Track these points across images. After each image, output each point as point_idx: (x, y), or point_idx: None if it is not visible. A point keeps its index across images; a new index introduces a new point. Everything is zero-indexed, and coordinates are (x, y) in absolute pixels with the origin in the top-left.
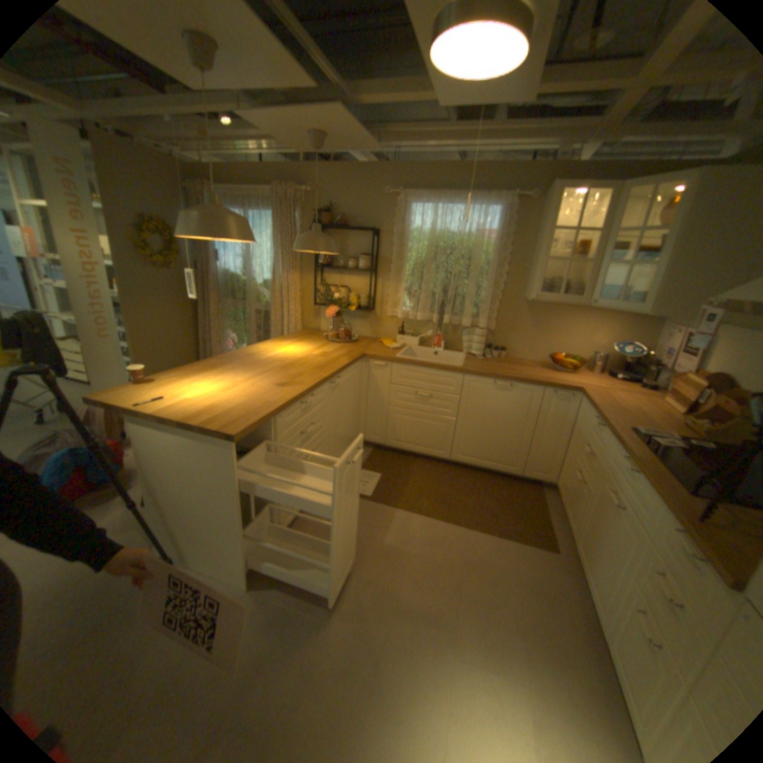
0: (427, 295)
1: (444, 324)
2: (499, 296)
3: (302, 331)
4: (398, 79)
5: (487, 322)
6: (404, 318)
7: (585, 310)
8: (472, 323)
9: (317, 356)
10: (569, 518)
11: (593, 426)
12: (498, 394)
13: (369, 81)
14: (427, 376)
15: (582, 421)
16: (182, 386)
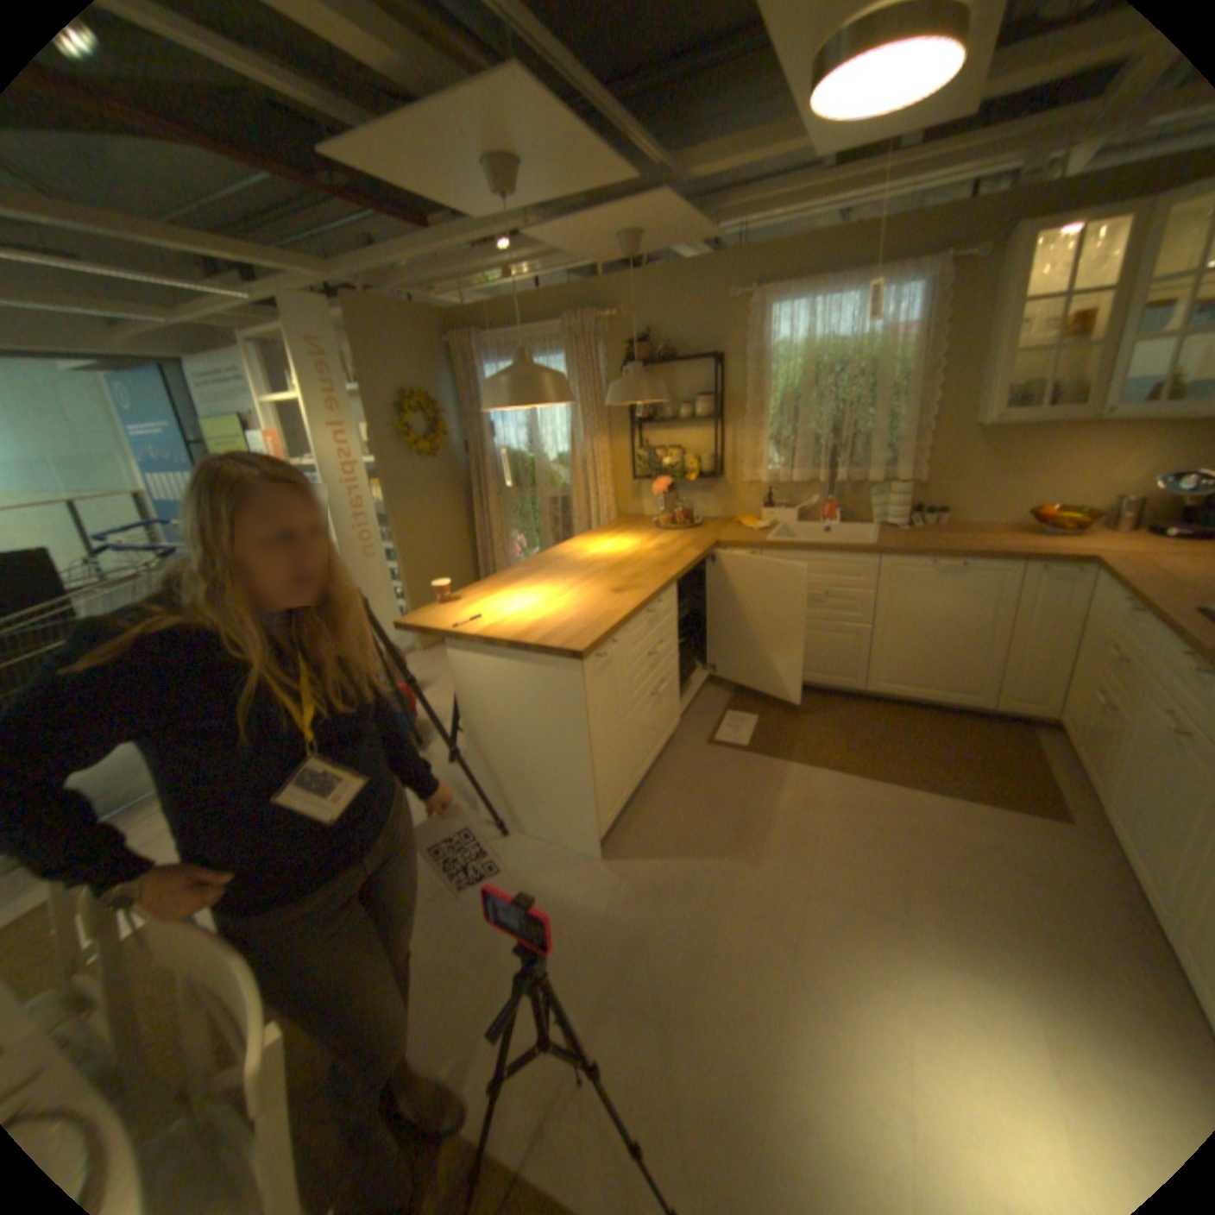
0: (808, 441)
1: (838, 482)
2: (932, 425)
3: (618, 519)
4: (750, 130)
5: (913, 469)
6: (772, 480)
7: (1094, 427)
8: (886, 475)
9: (652, 549)
10: (1088, 769)
11: (1122, 615)
12: (942, 580)
13: (705, 144)
14: (820, 563)
15: (1101, 611)
16: (496, 601)
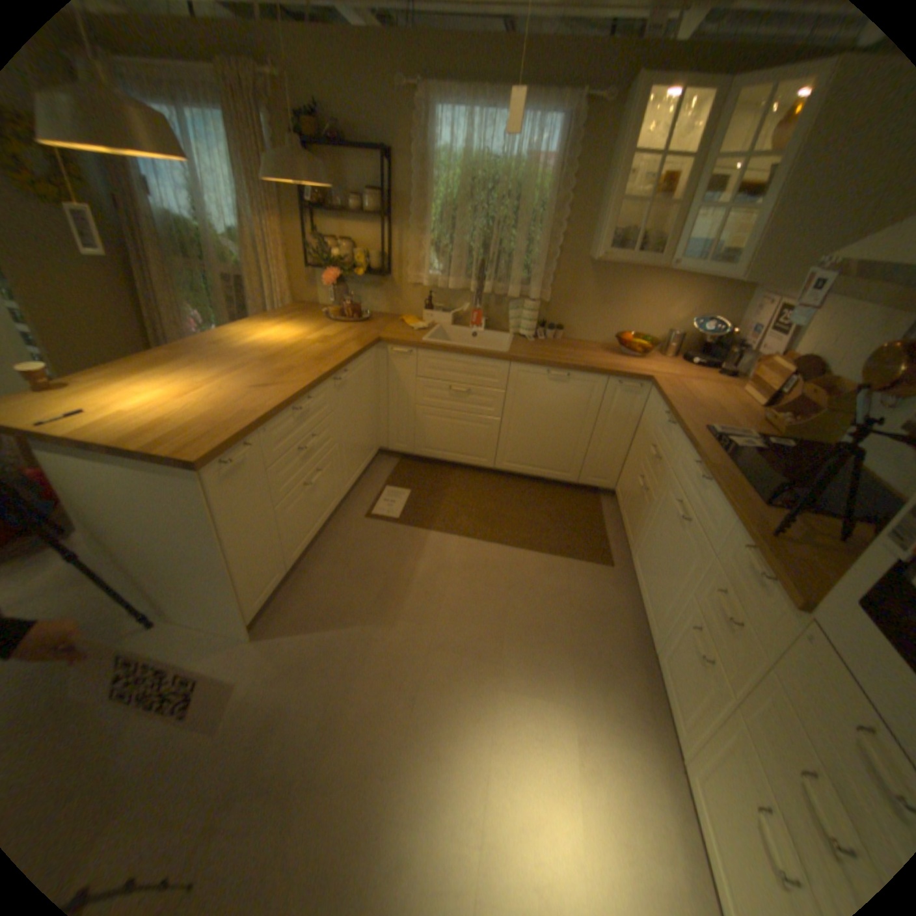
0: (462, 253)
1: (485, 294)
2: (558, 255)
3: (293, 306)
4: None
5: (541, 291)
6: (432, 286)
7: (663, 274)
8: (521, 293)
9: (315, 342)
10: (626, 527)
11: (661, 424)
12: (552, 387)
13: None
14: (465, 366)
15: (649, 418)
16: (115, 392)
